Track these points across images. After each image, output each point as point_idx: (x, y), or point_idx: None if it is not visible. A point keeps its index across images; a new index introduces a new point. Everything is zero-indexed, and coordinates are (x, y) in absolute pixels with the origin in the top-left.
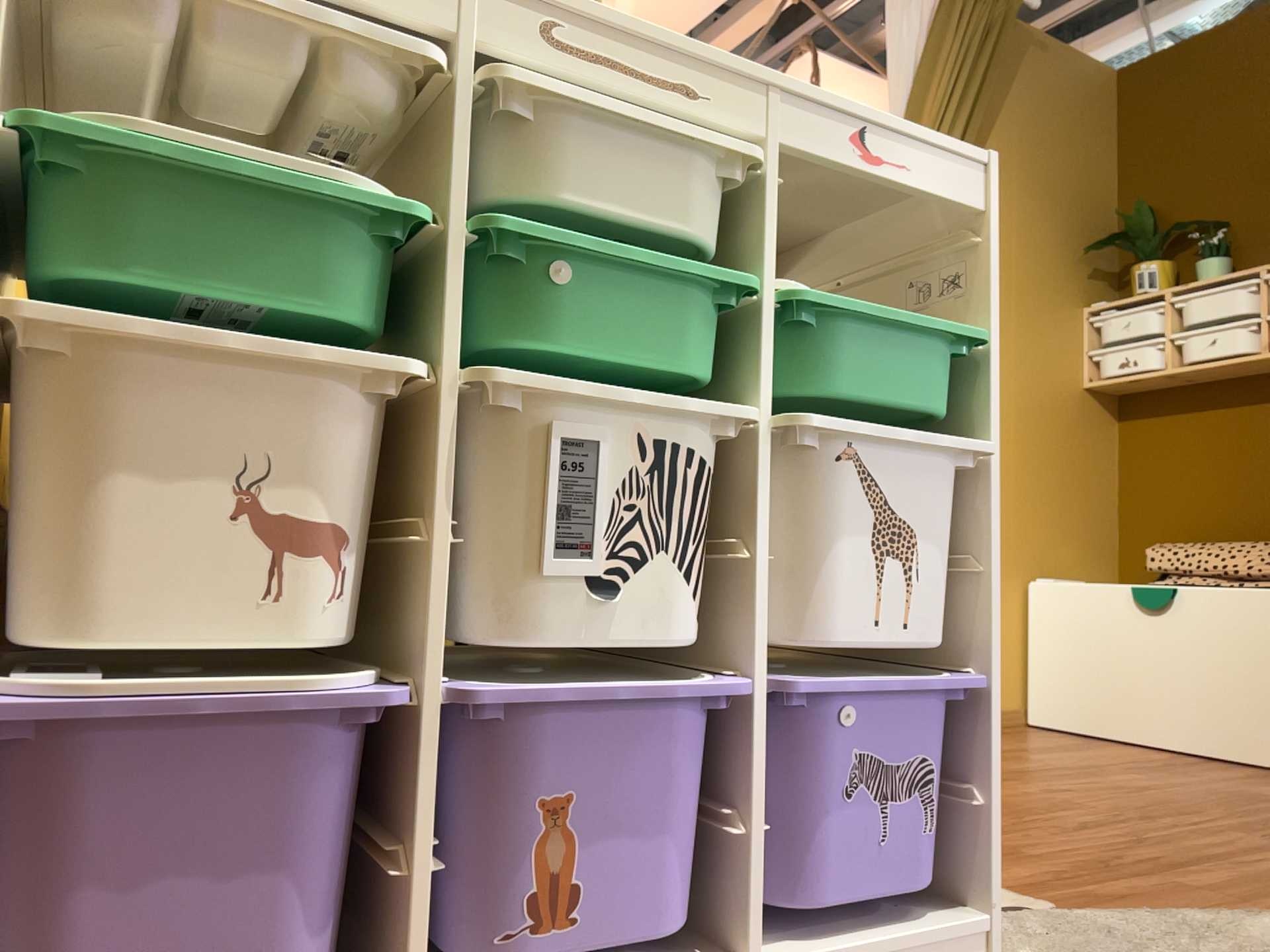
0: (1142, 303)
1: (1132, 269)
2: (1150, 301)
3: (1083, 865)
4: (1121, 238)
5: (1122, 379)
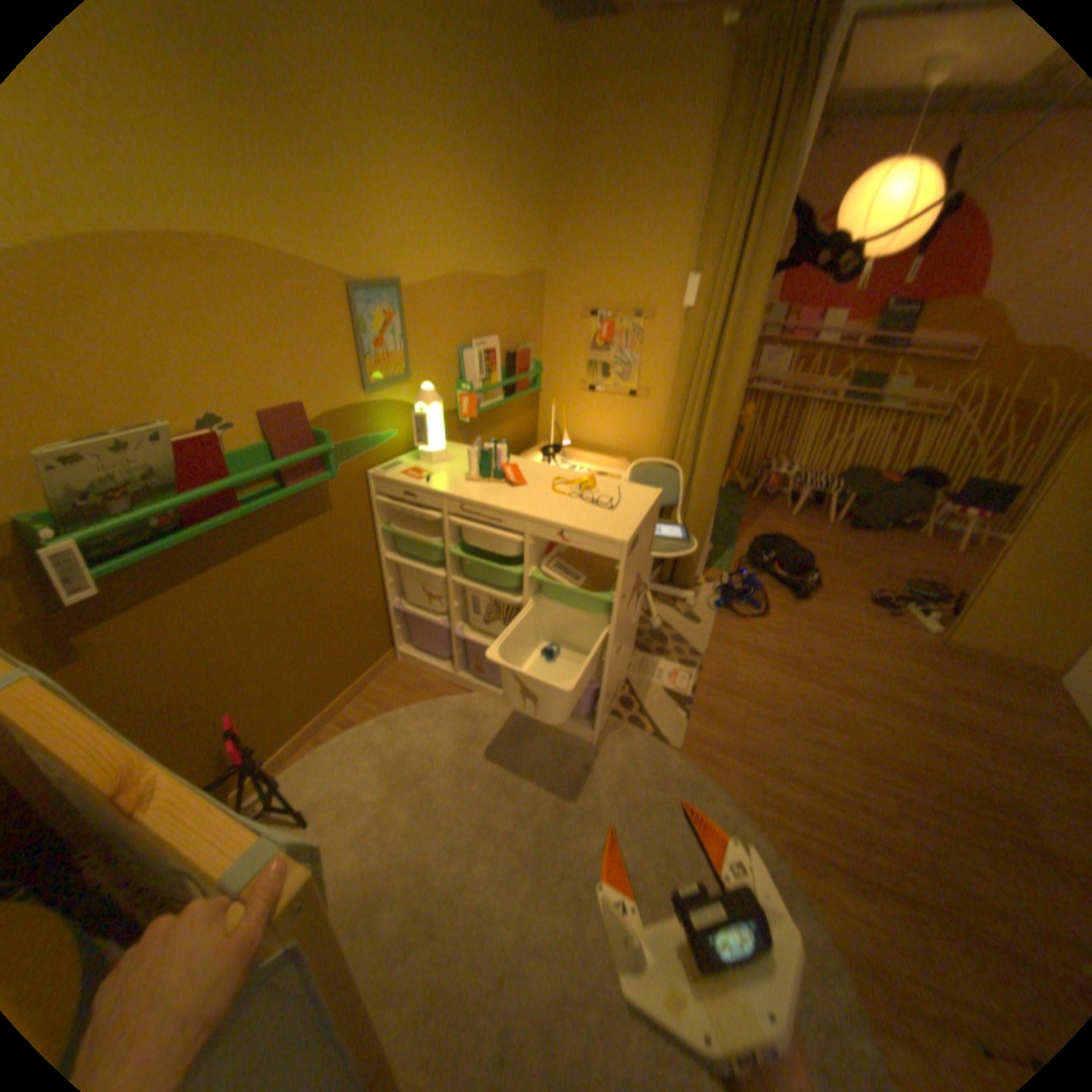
0: None
1: None
2: None
3: (742, 754)
4: None
5: None
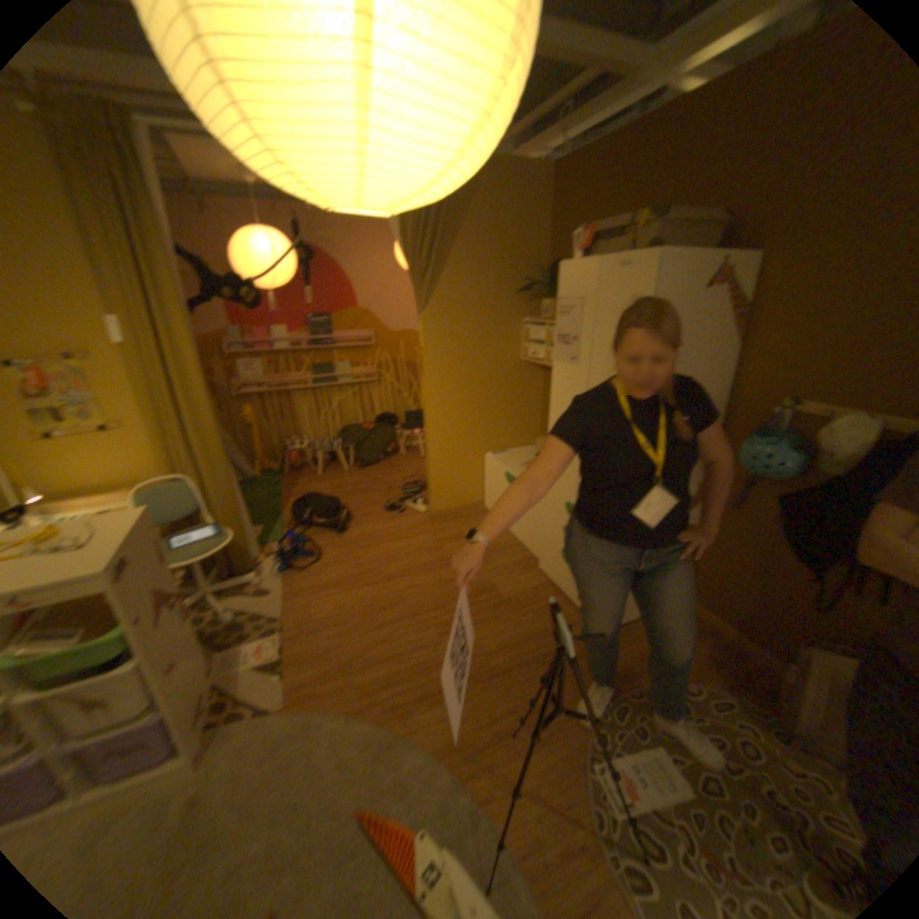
0: (545, 323)
1: (544, 302)
2: (546, 324)
3: (331, 675)
4: (538, 285)
5: (534, 363)
